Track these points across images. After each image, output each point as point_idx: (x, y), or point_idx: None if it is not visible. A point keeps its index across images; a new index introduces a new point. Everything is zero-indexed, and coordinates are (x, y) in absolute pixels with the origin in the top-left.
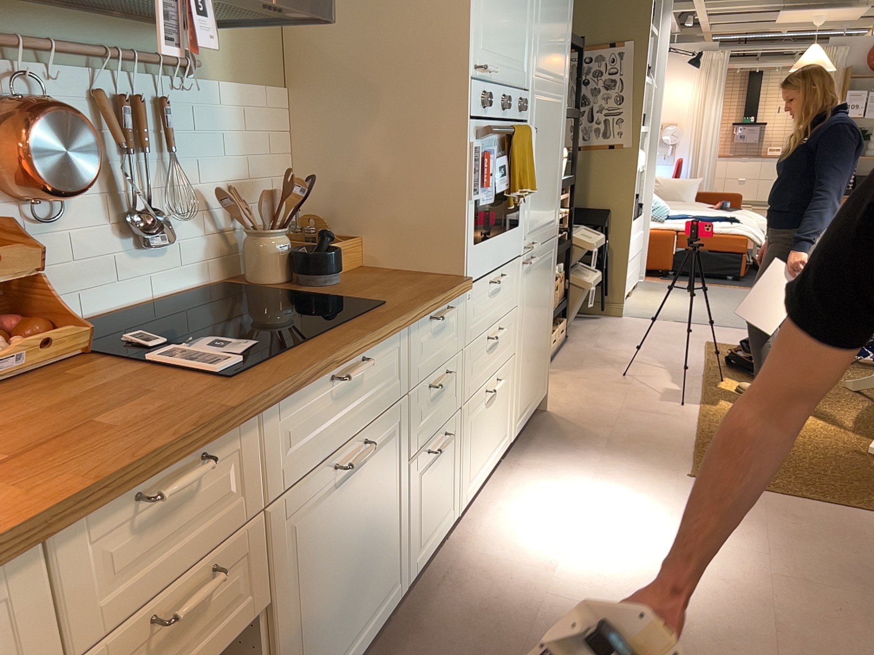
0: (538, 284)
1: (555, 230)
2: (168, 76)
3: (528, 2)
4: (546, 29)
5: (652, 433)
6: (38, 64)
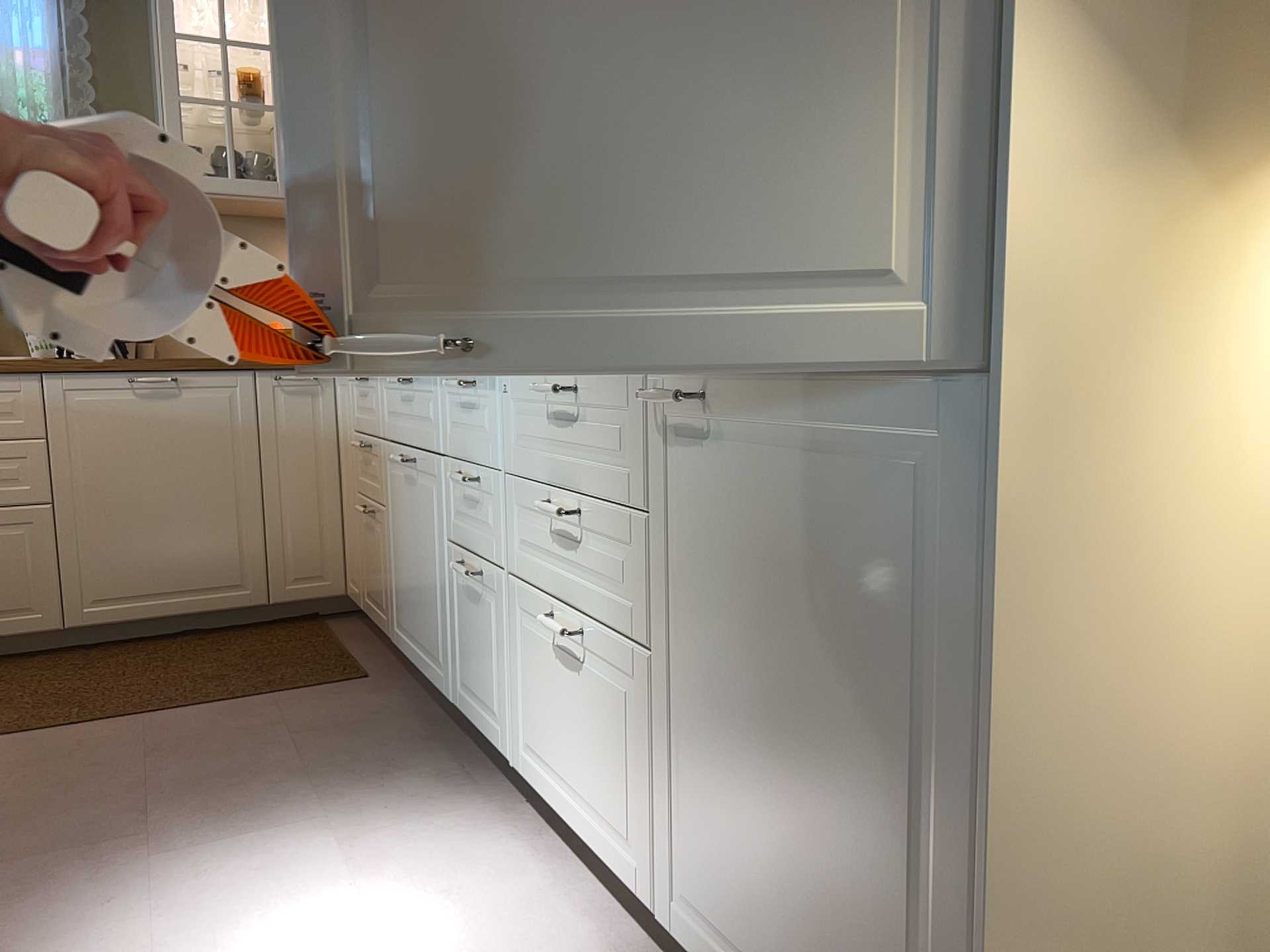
0: (777, 530)
1: (962, 341)
2: None
3: None
4: None
5: None
6: None
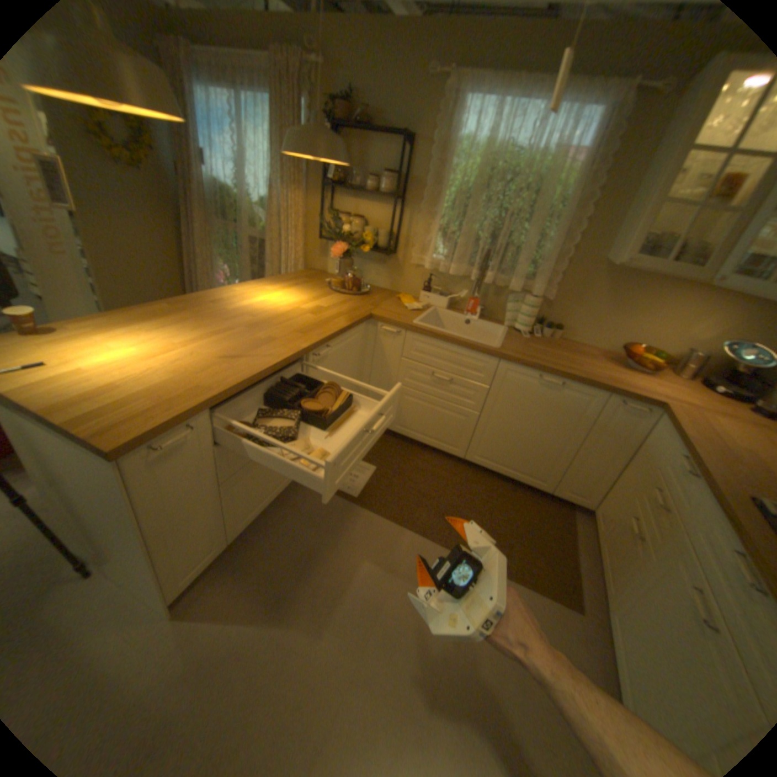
0: None
1: None
2: None
3: None
4: None
5: None
6: None
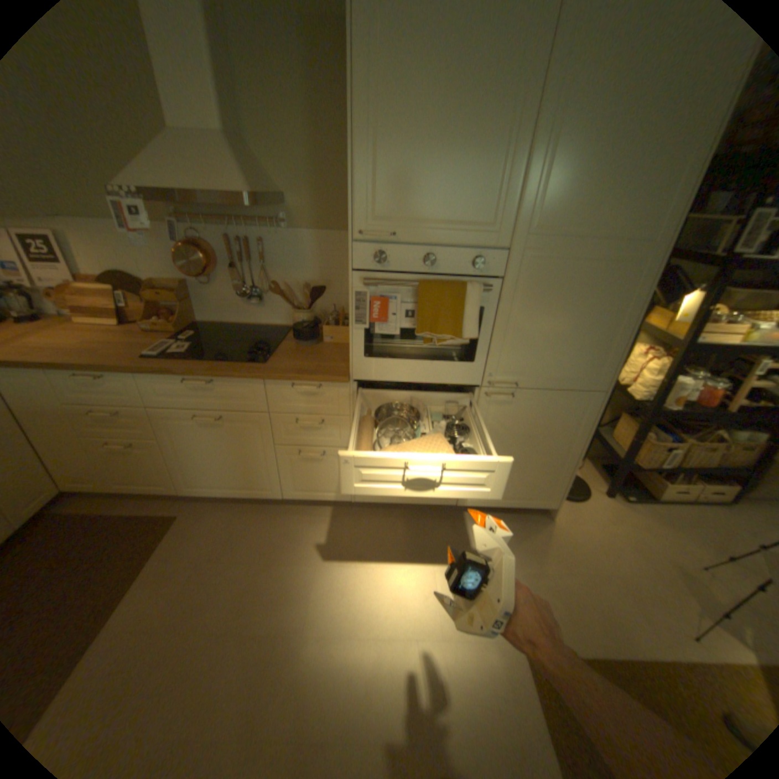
0: (530, 420)
1: (596, 386)
2: (267, 227)
3: (502, 158)
4: (574, 180)
5: (589, 613)
6: (200, 225)
